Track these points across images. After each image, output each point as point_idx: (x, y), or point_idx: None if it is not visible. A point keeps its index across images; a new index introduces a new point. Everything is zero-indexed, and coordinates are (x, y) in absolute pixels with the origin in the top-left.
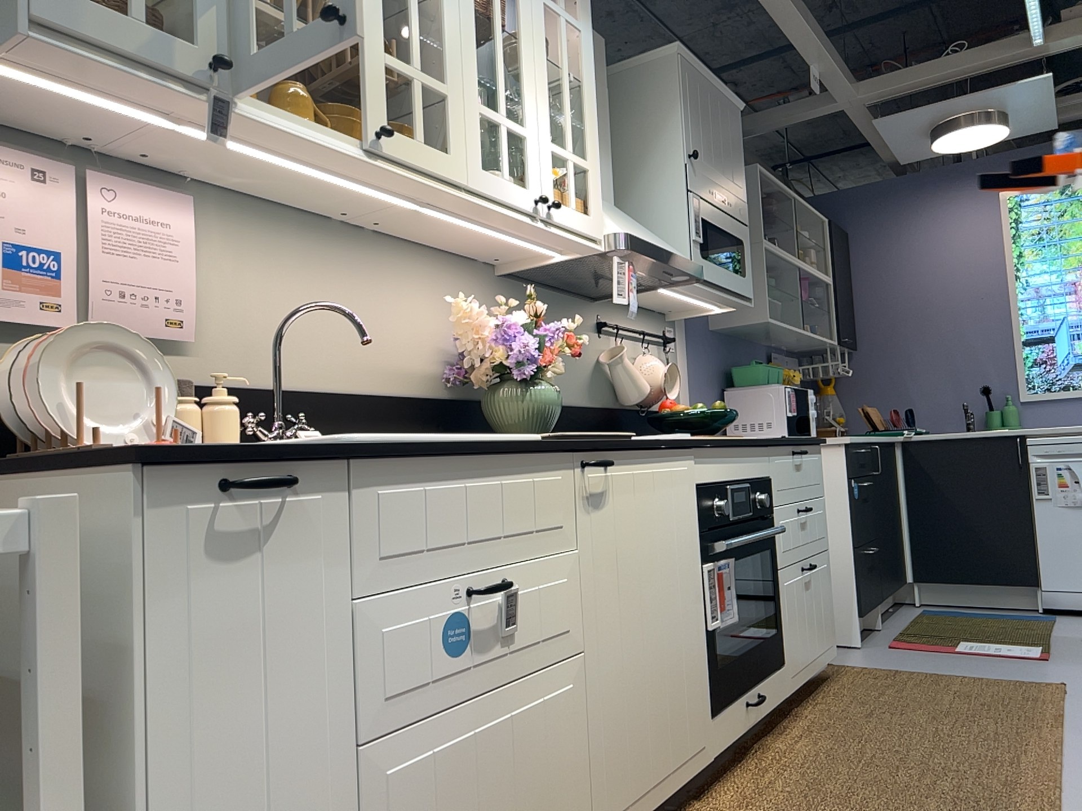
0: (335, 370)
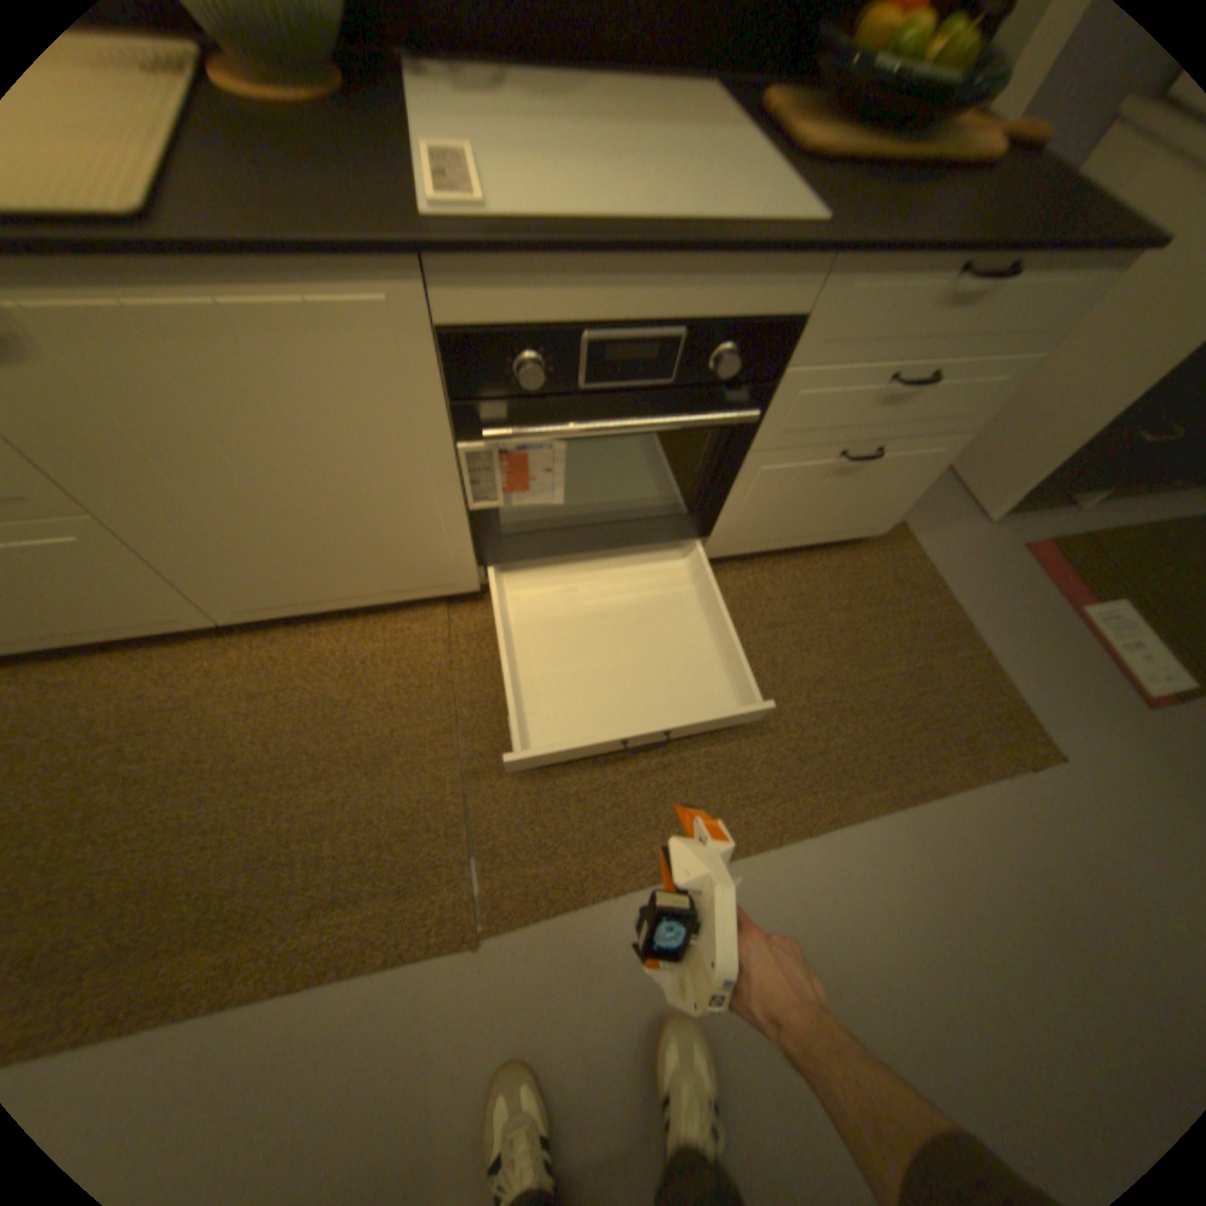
0: None
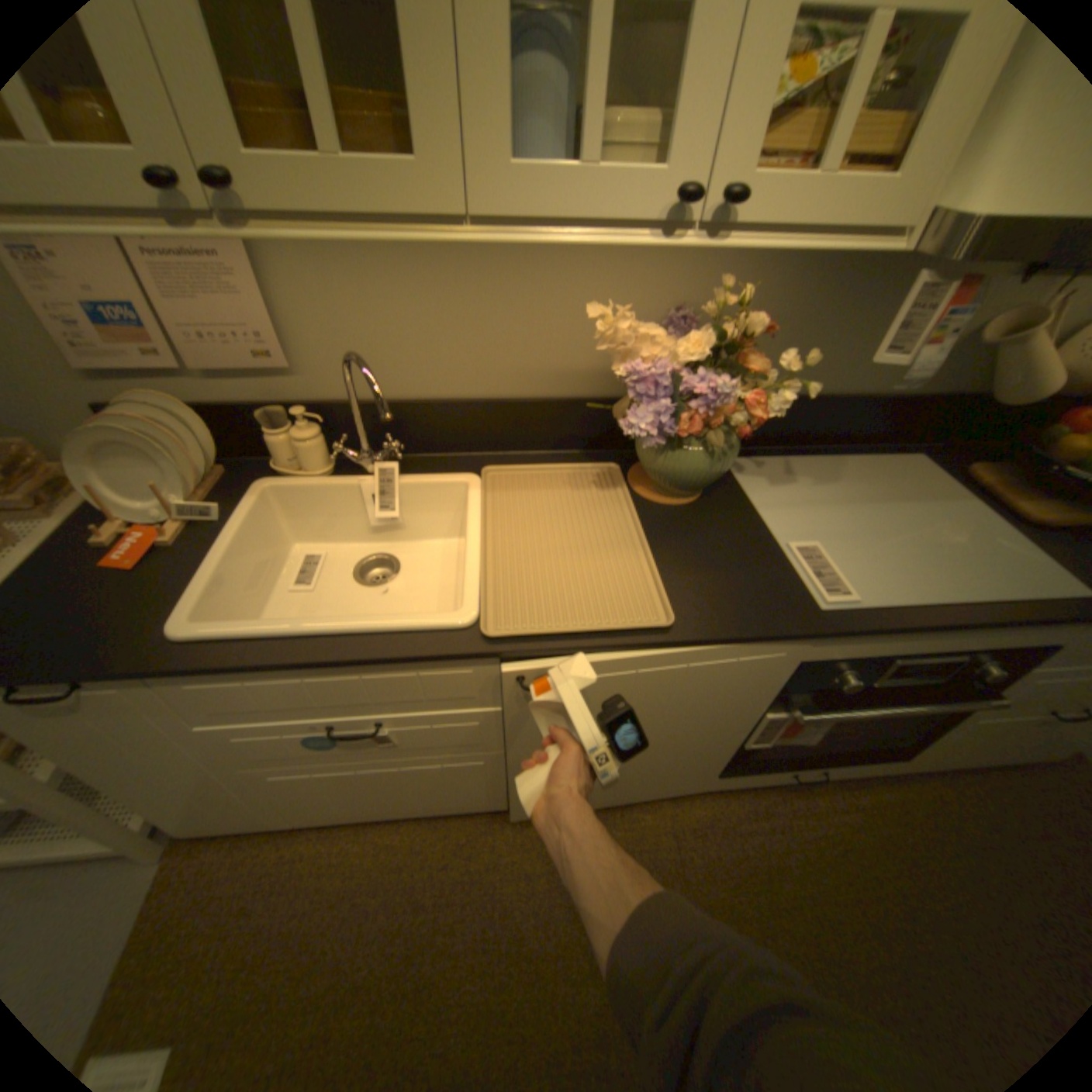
0: (461, 377)
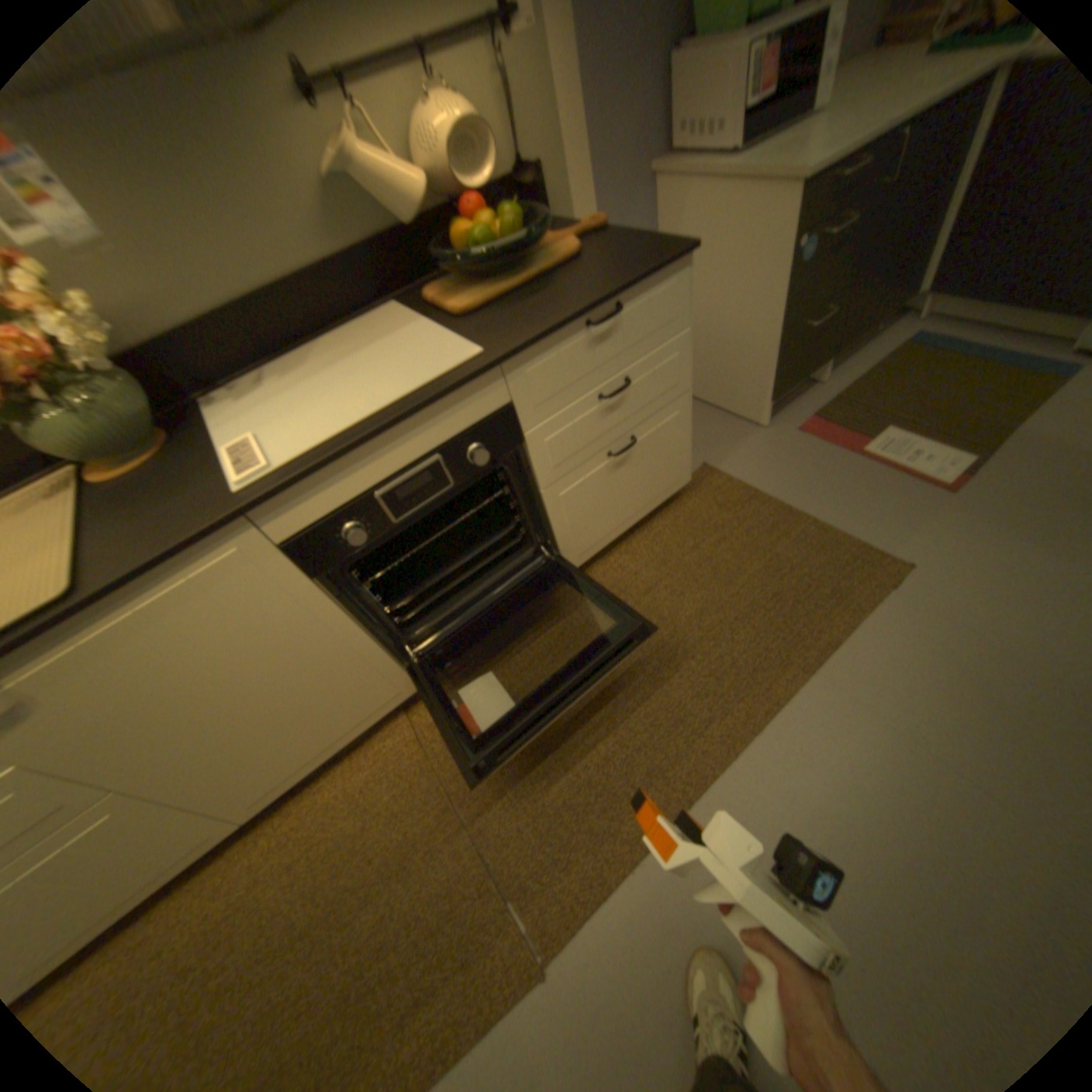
0: None
